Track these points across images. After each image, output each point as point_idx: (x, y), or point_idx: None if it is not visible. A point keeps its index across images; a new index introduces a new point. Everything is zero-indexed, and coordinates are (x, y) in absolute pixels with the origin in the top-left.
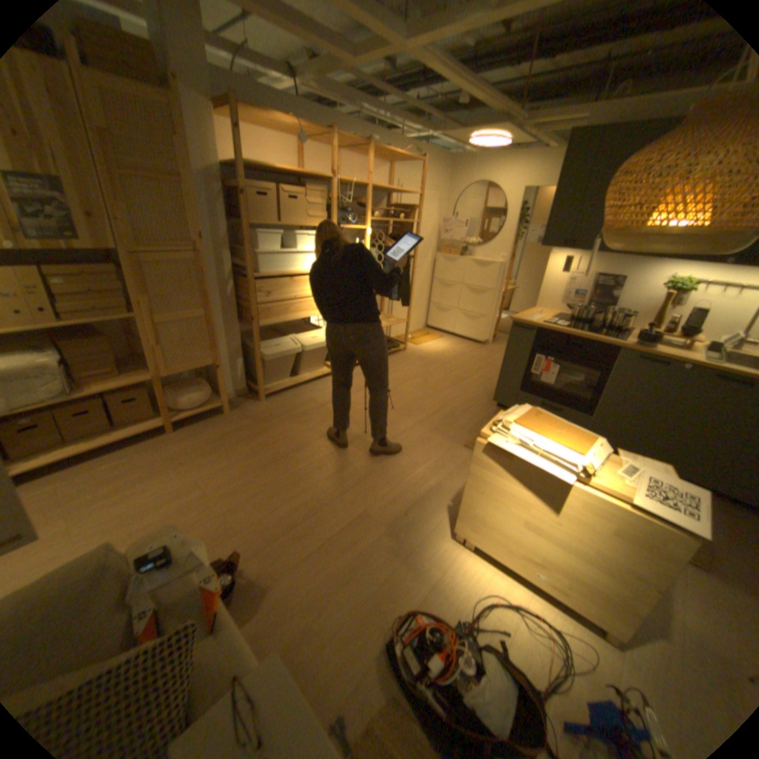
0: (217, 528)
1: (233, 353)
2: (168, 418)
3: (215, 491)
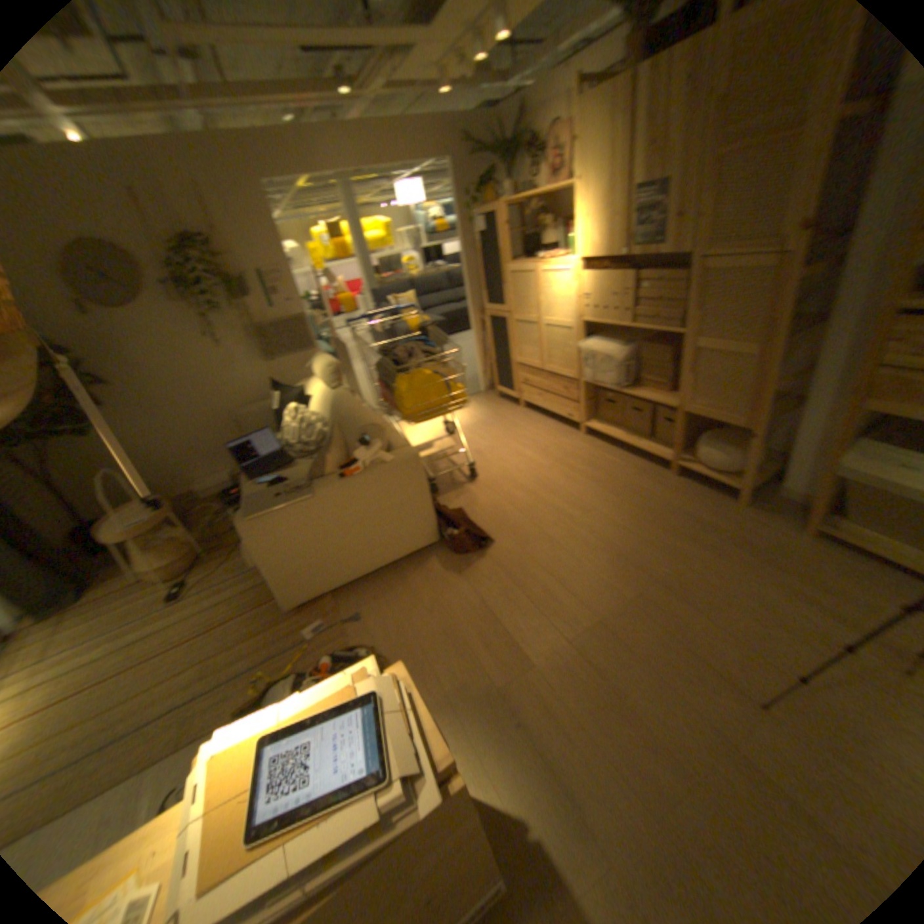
0: (530, 537)
1: (832, 436)
2: (684, 459)
3: (579, 526)
